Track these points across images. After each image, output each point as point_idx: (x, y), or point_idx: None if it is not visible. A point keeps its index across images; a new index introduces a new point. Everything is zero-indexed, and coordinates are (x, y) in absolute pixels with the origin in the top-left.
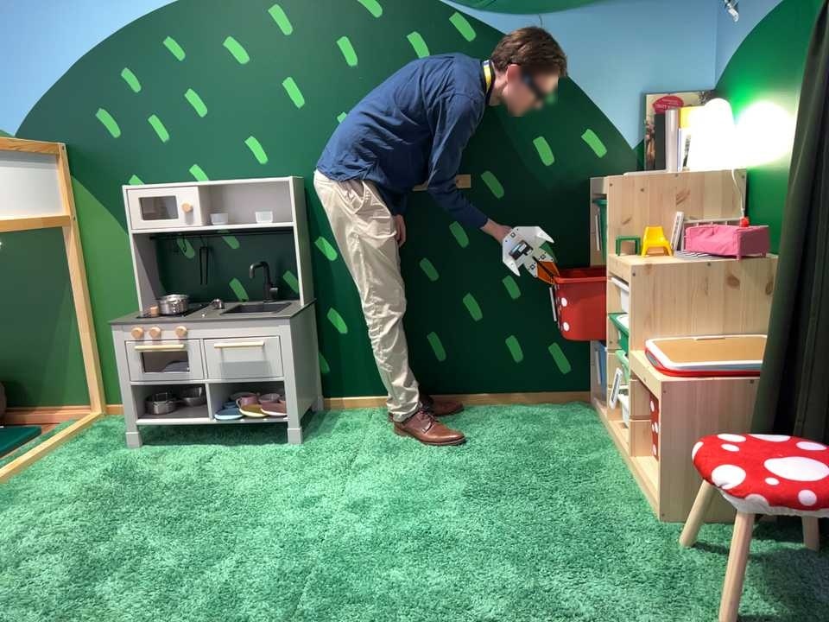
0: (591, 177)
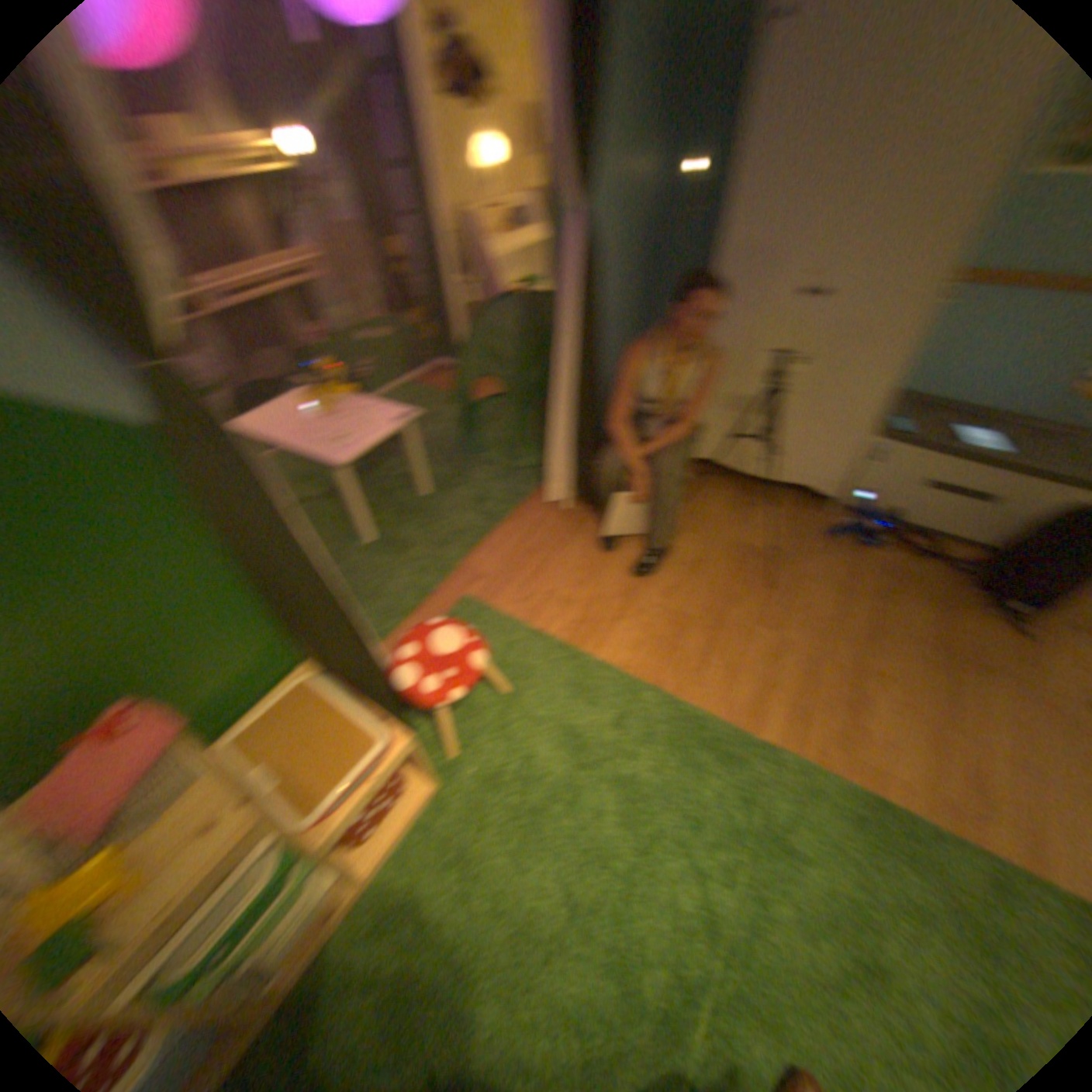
0: None
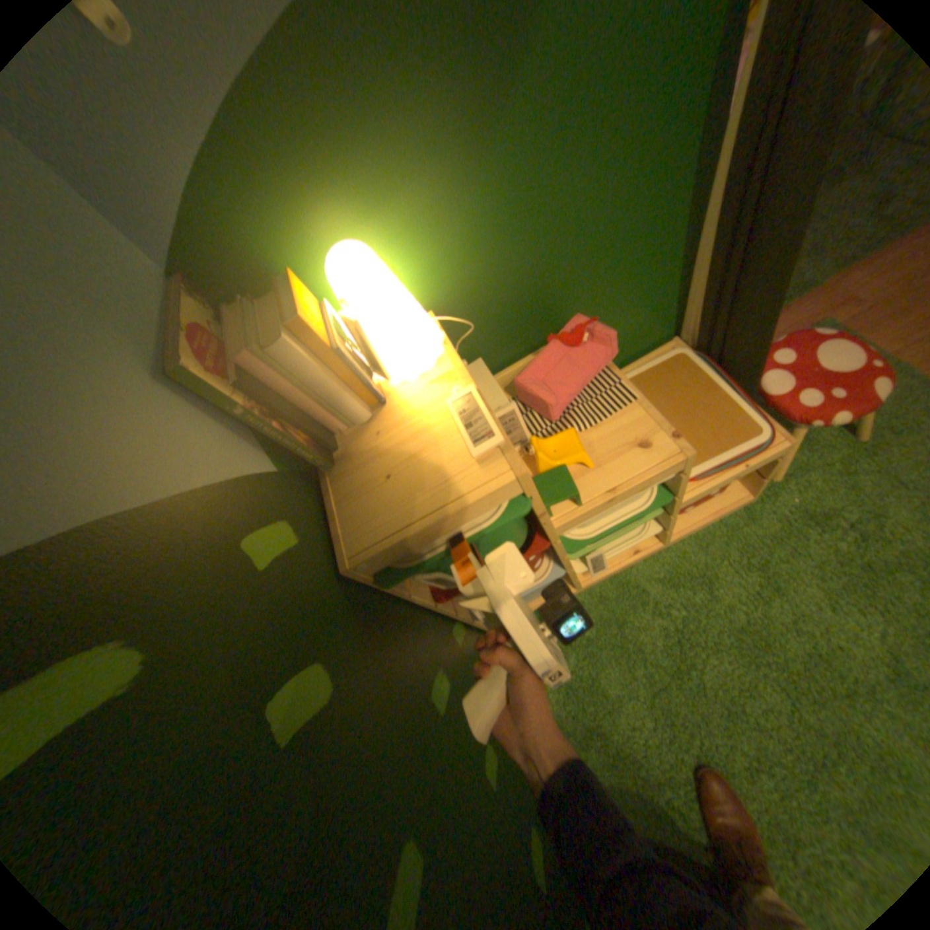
0: (336, 567)
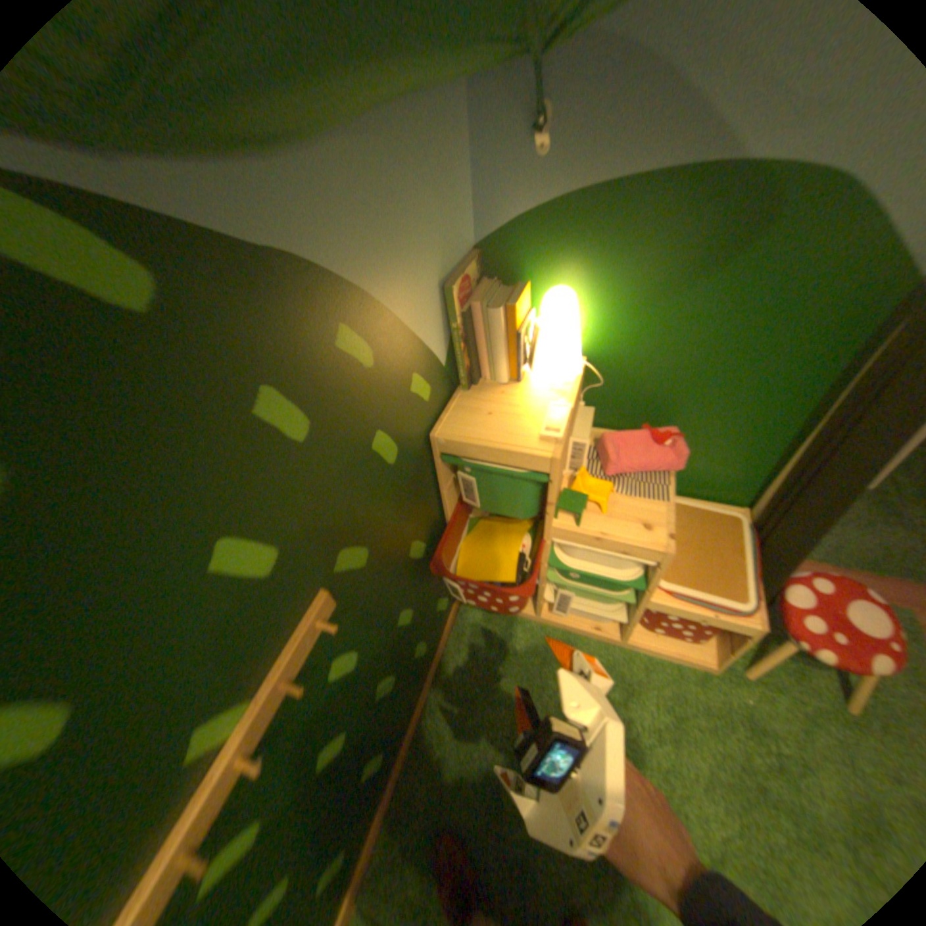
0: (430, 431)
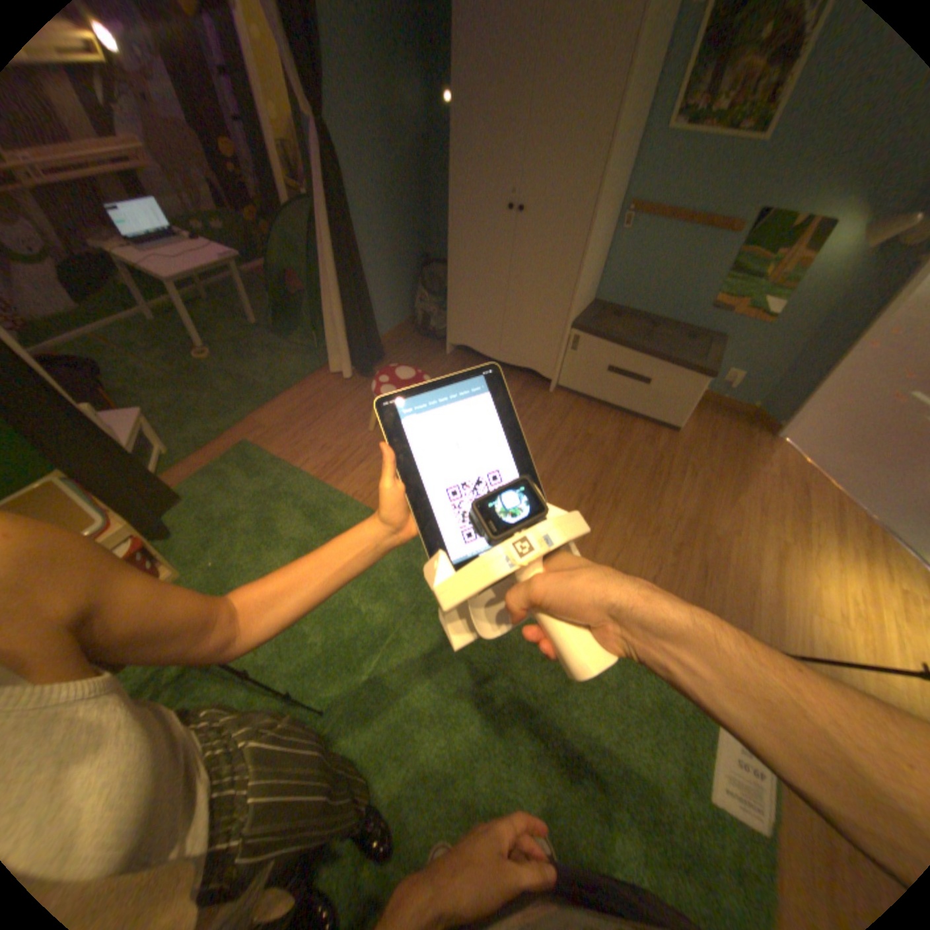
0: None
